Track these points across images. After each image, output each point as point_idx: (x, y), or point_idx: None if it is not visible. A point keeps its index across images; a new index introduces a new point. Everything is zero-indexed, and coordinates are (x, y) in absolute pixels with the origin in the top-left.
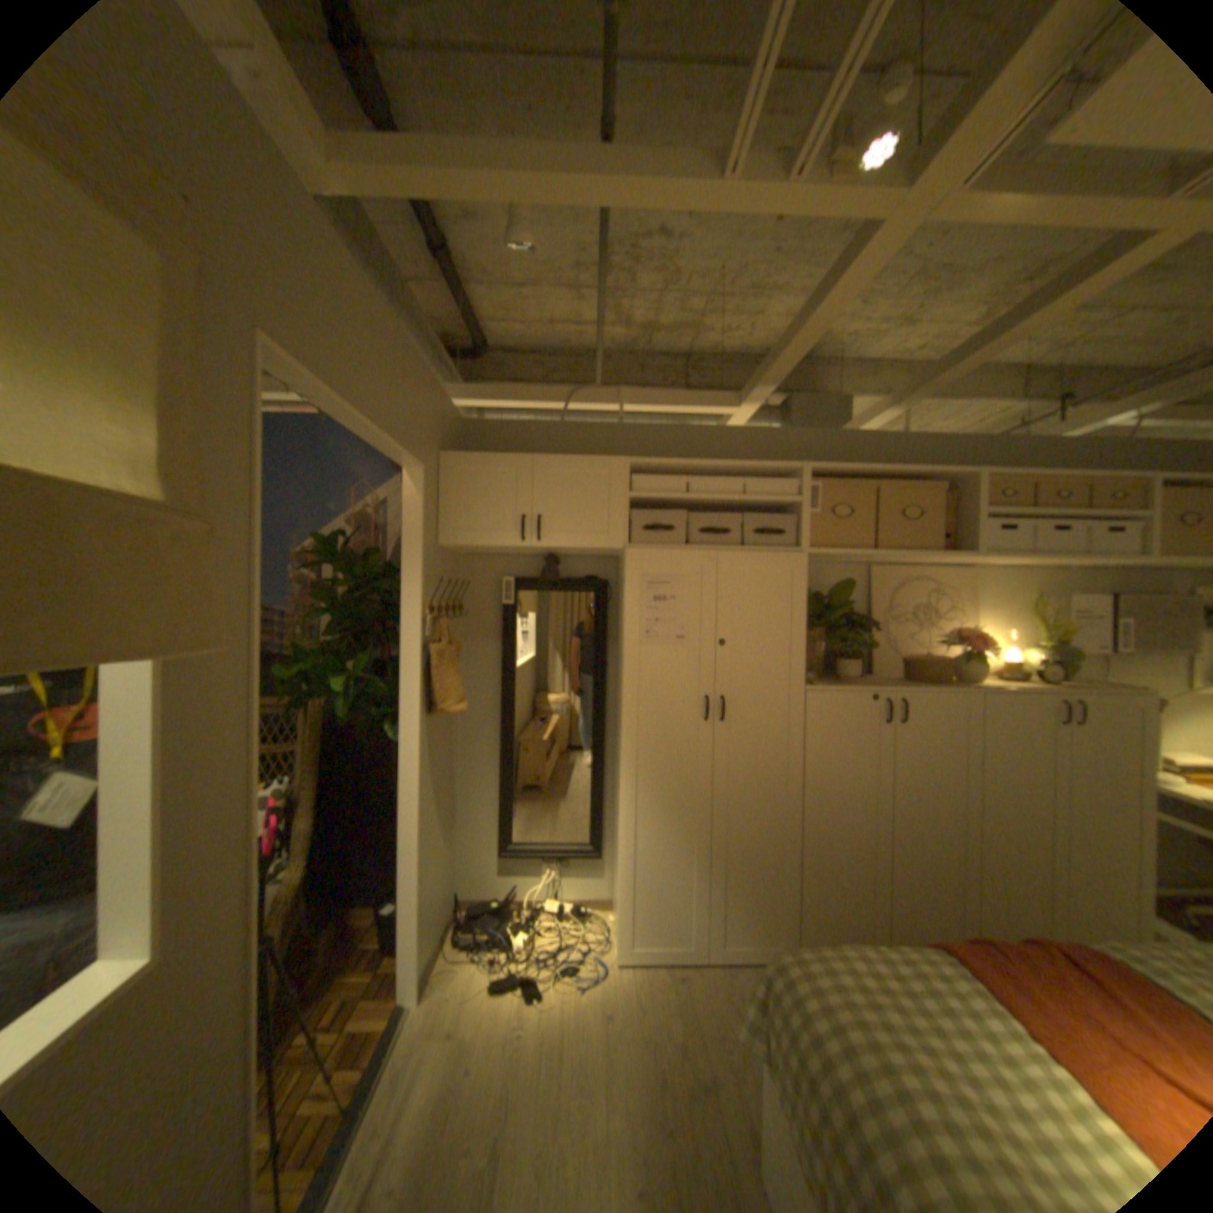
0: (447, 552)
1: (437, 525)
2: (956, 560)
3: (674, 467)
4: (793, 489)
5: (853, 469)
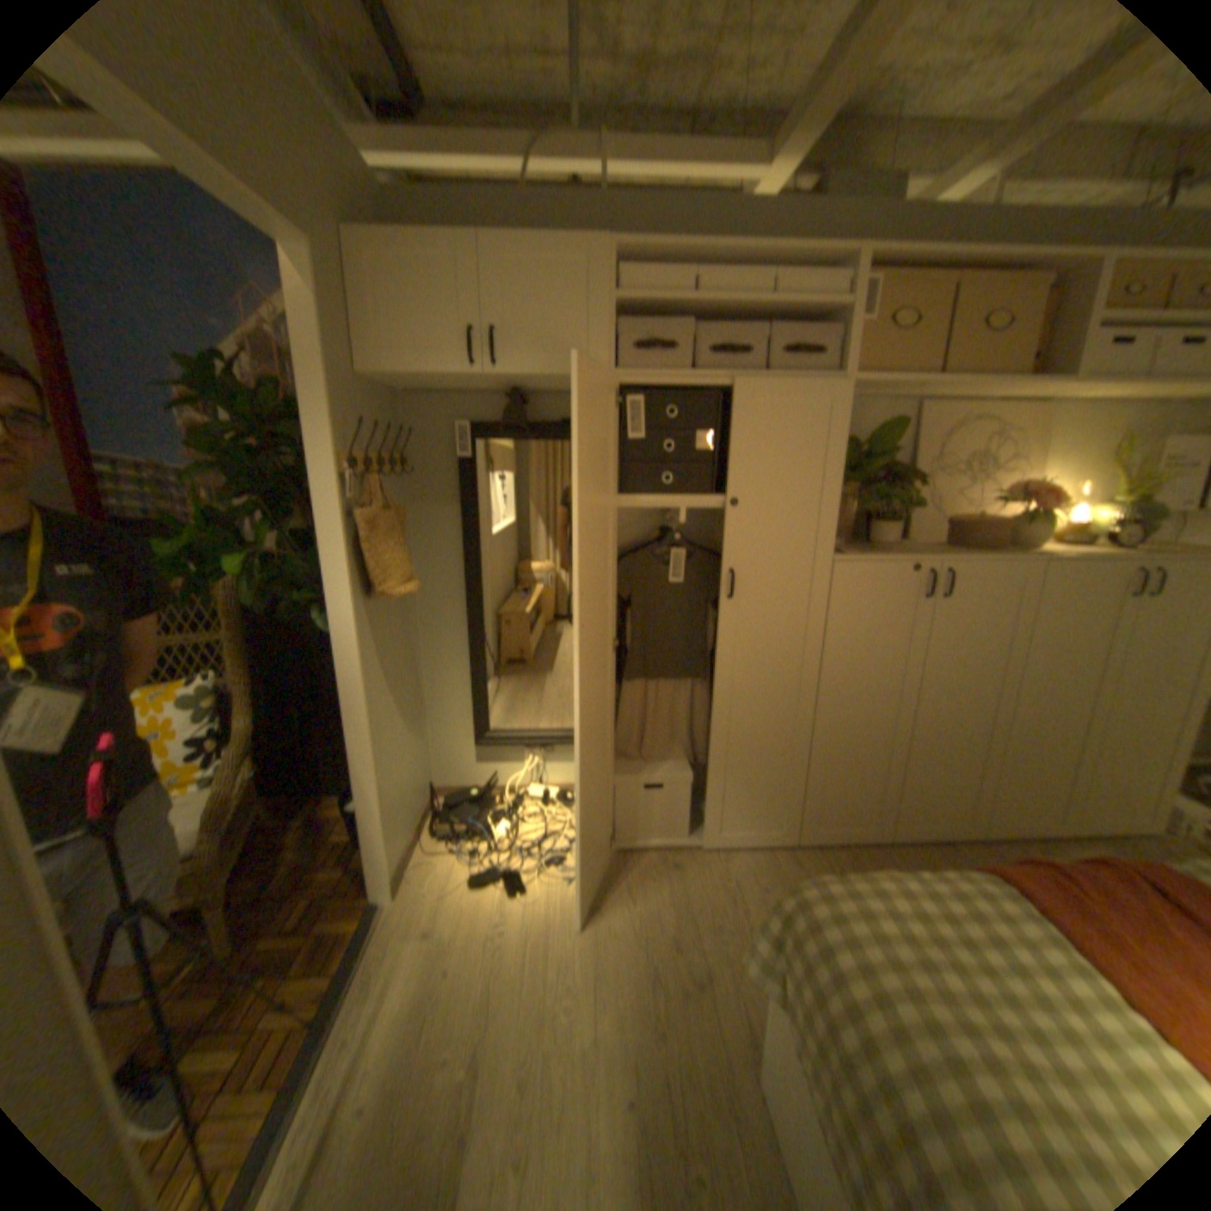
0: (373, 382)
1: (350, 340)
2: (1042, 388)
3: (680, 250)
4: (844, 284)
5: (931, 250)
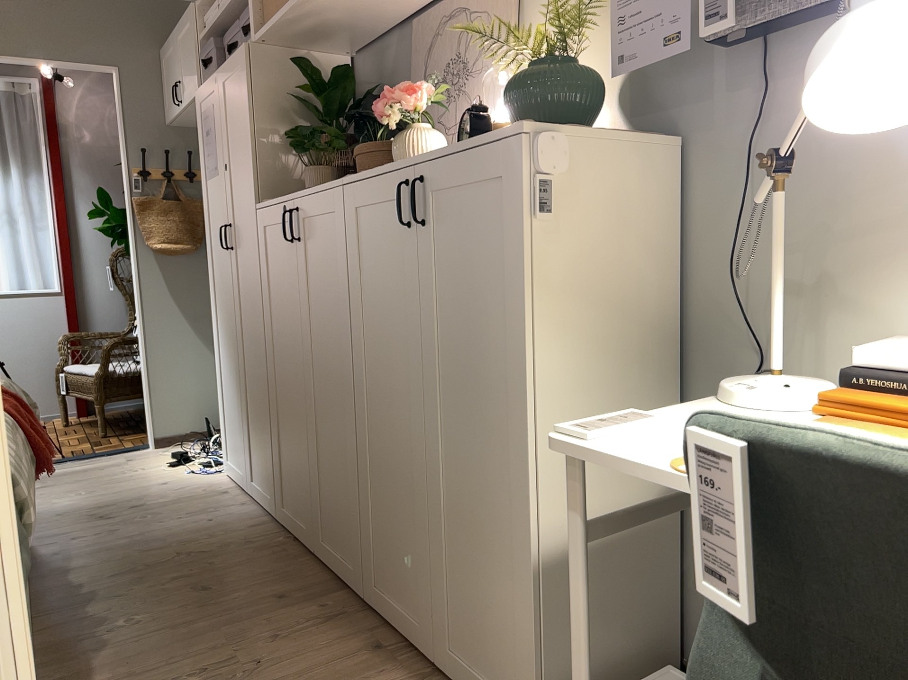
0: (191, 128)
1: (162, 108)
2: None
3: None
4: None
5: None
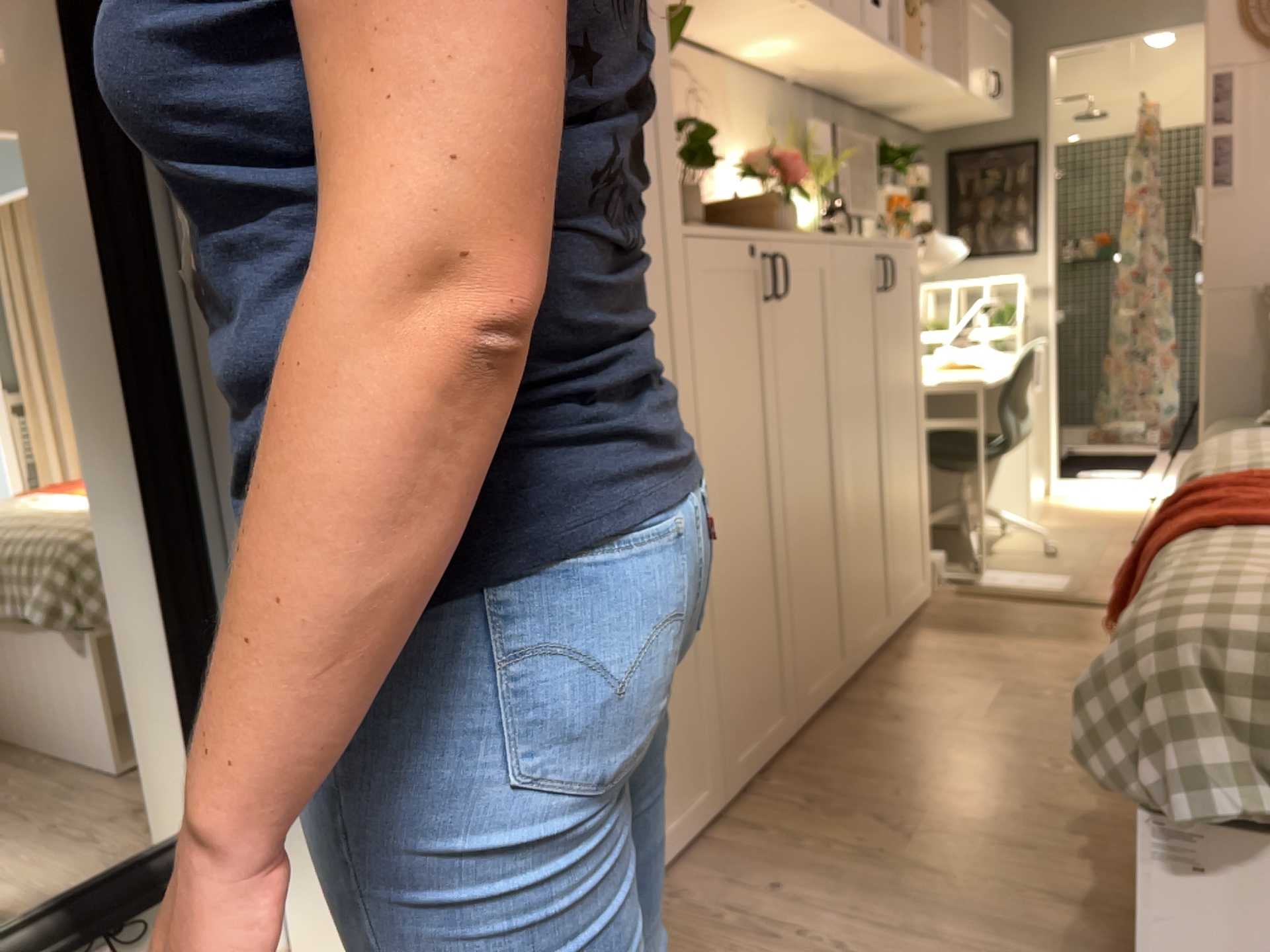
0: None
1: None
2: (756, 11)
3: None
4: None
5: None
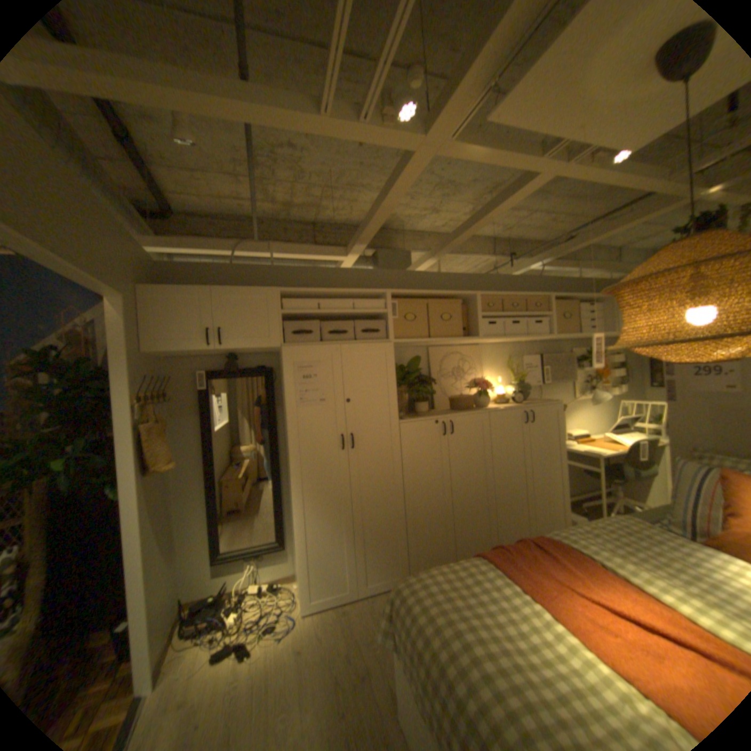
0: (149, 356)
1: (138, 337)
2: (469, 341)
3: (309, 293)
4: (382, 305)
5: (413, 293)
